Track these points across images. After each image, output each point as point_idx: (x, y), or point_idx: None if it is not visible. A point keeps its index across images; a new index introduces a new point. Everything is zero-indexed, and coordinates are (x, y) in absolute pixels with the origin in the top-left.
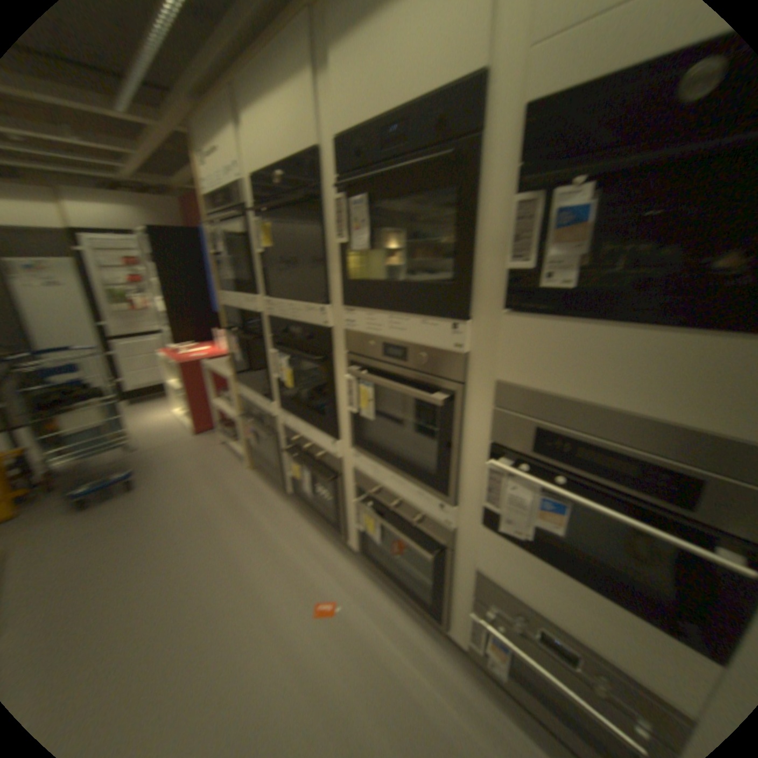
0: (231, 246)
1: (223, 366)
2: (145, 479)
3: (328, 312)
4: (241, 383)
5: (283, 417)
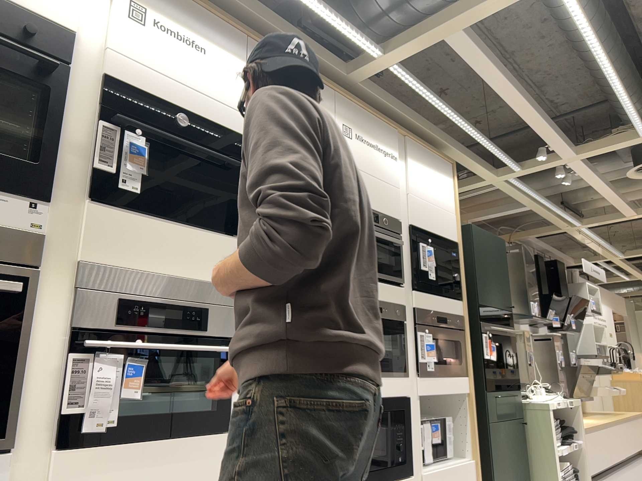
0: None
1: None
2: None
3: None
4: None
5: None
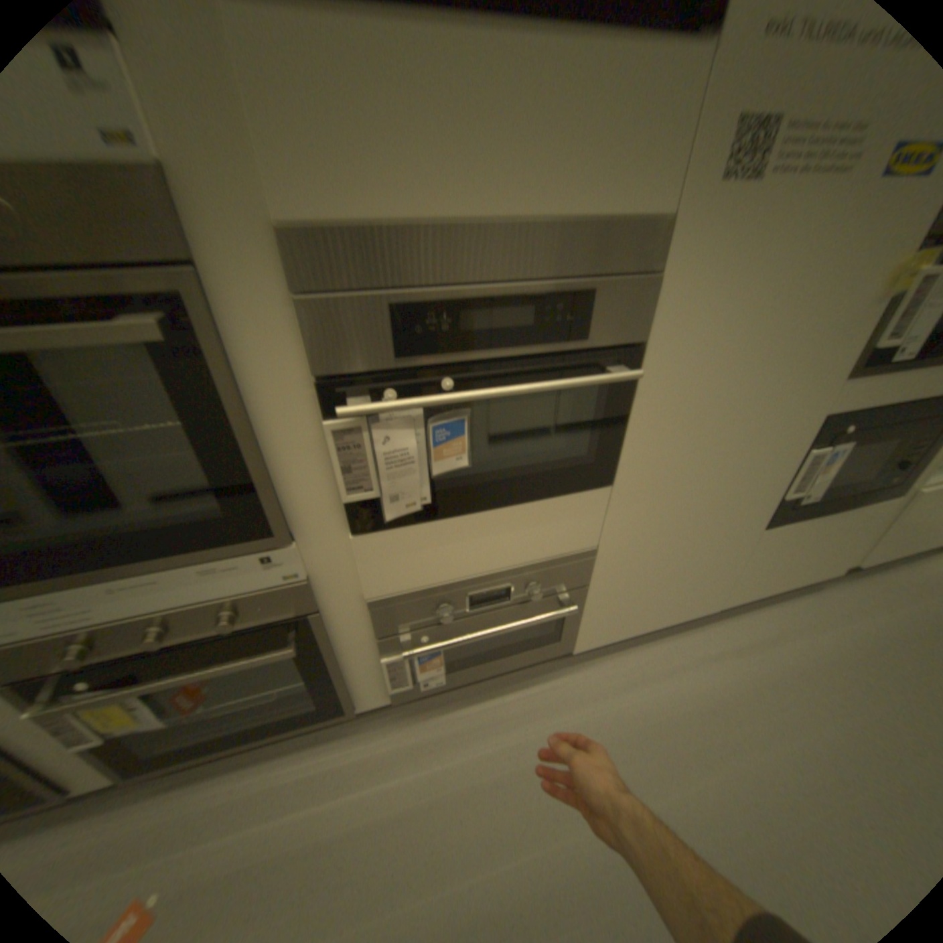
0: None
1: None
2: None
3: None
4: None
5: None
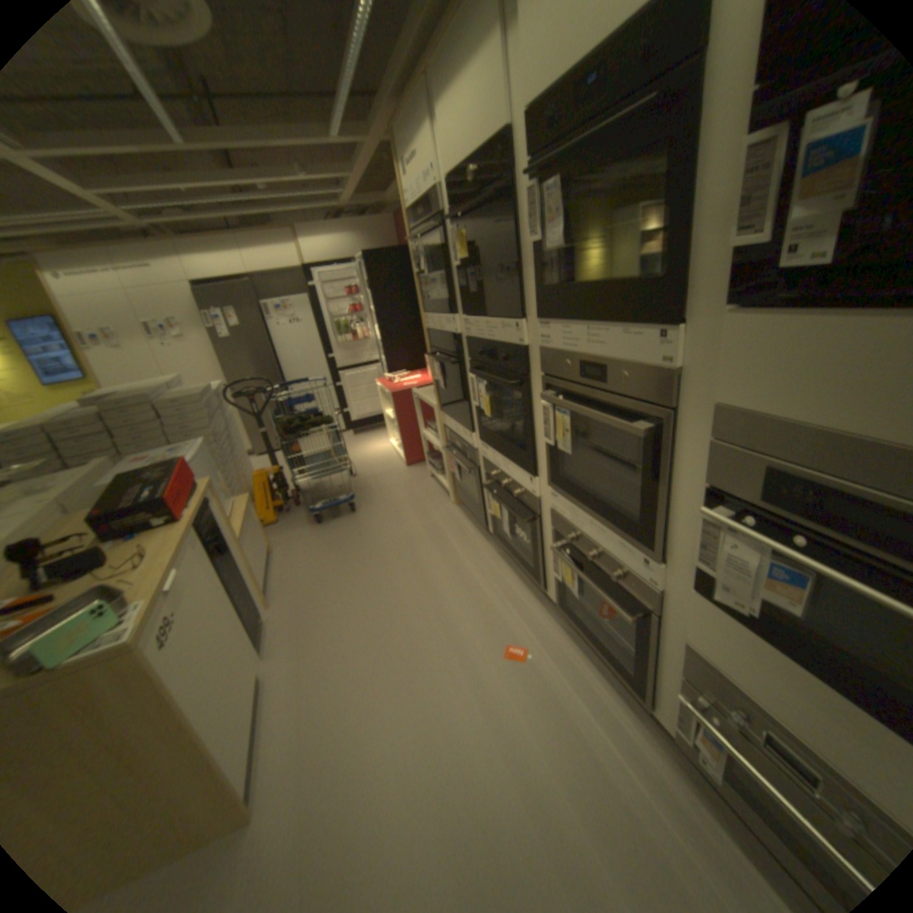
0: (431, 263)
1: (427, 396)
2: (361, 505)
3: (520, 329)
4: (442, 413)
5: (481, 451)
